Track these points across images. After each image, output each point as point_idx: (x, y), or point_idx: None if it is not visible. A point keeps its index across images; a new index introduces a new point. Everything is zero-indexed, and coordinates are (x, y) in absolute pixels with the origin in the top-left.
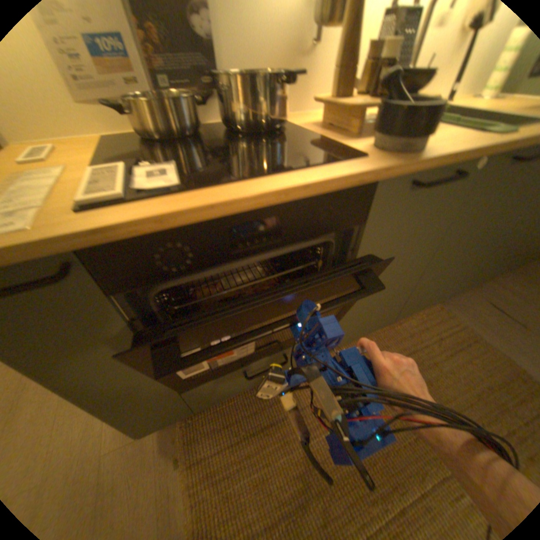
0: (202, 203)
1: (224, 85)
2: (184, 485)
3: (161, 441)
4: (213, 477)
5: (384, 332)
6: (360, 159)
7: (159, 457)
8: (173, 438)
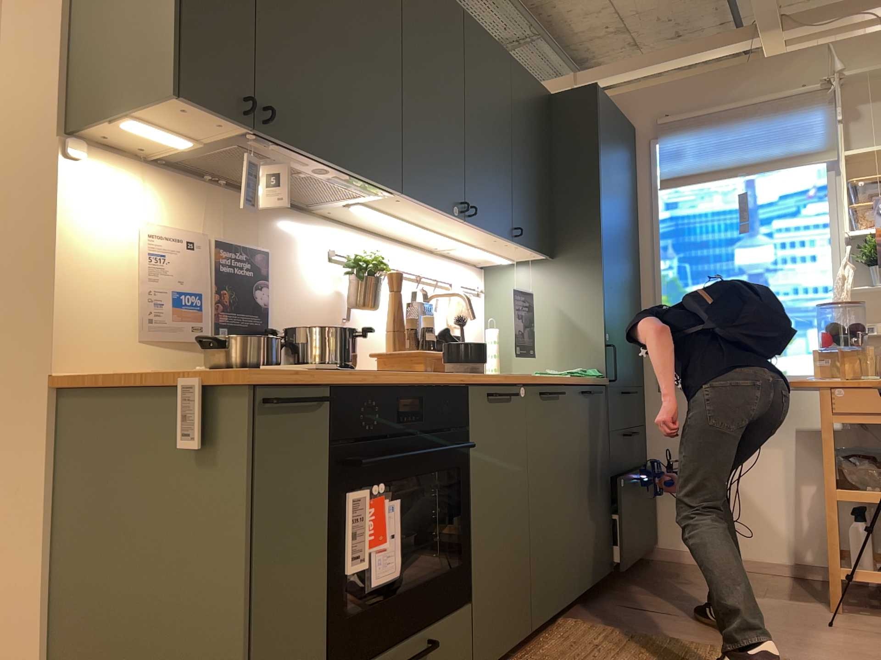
0: (382, 378)
1: (301, 336)
2: None
3: None
4: None
5: None
6: (452, 374)
7: None
8: None
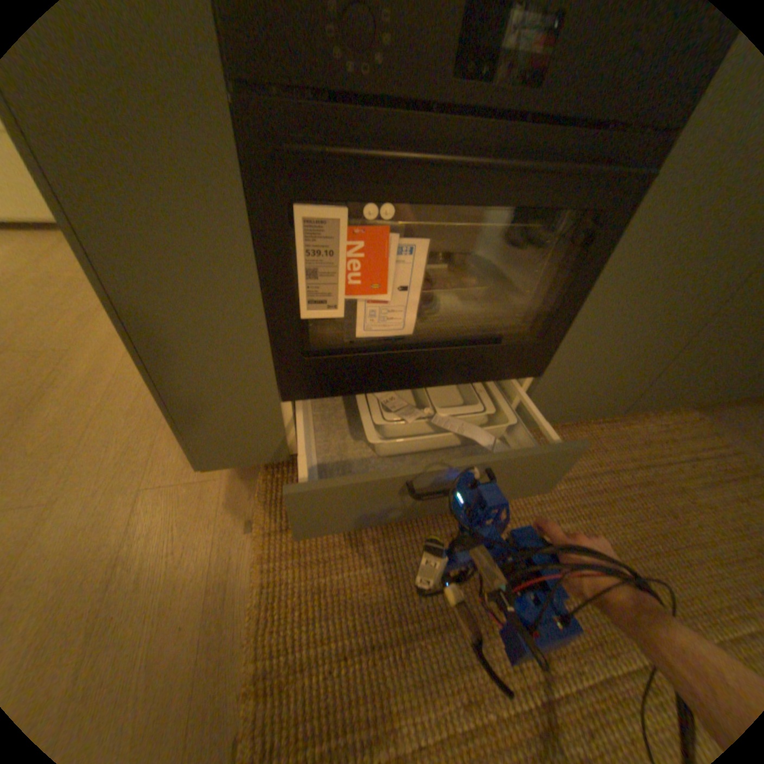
0: None
1: None
2: (256, 556)
3: (232, 493)
4: (302, 557)
5: (601, 430)
6: None
7: (225, 512)
8: (251, 493)
